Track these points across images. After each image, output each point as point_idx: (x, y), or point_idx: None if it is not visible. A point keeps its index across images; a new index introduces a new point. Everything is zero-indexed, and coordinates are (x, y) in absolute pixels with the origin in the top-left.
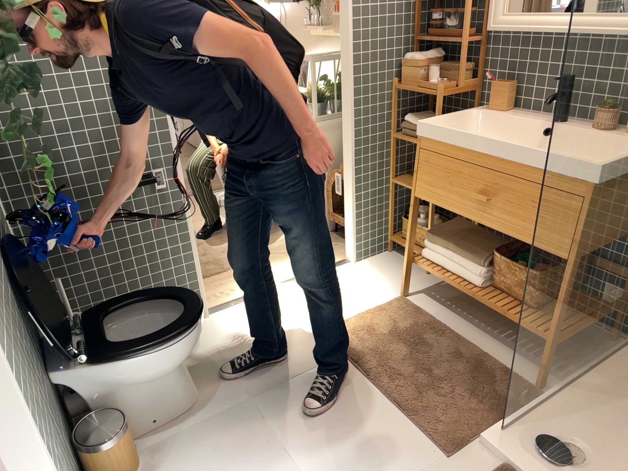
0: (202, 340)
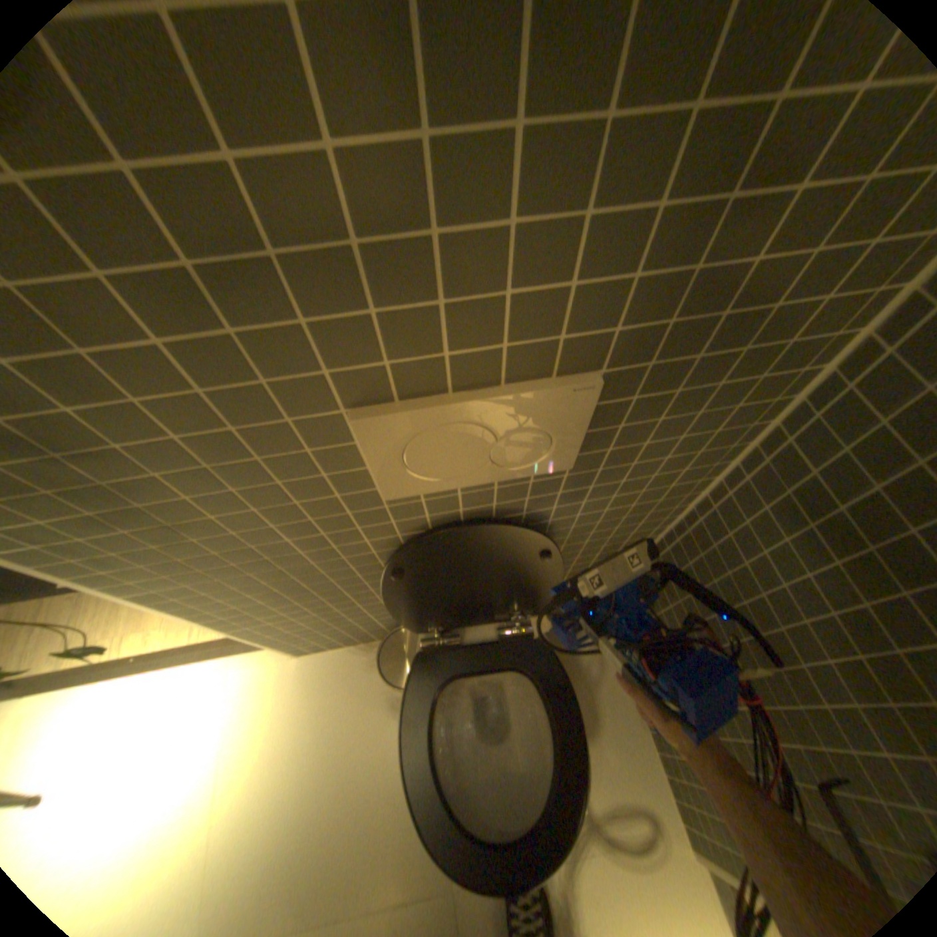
0: (627, 833)
